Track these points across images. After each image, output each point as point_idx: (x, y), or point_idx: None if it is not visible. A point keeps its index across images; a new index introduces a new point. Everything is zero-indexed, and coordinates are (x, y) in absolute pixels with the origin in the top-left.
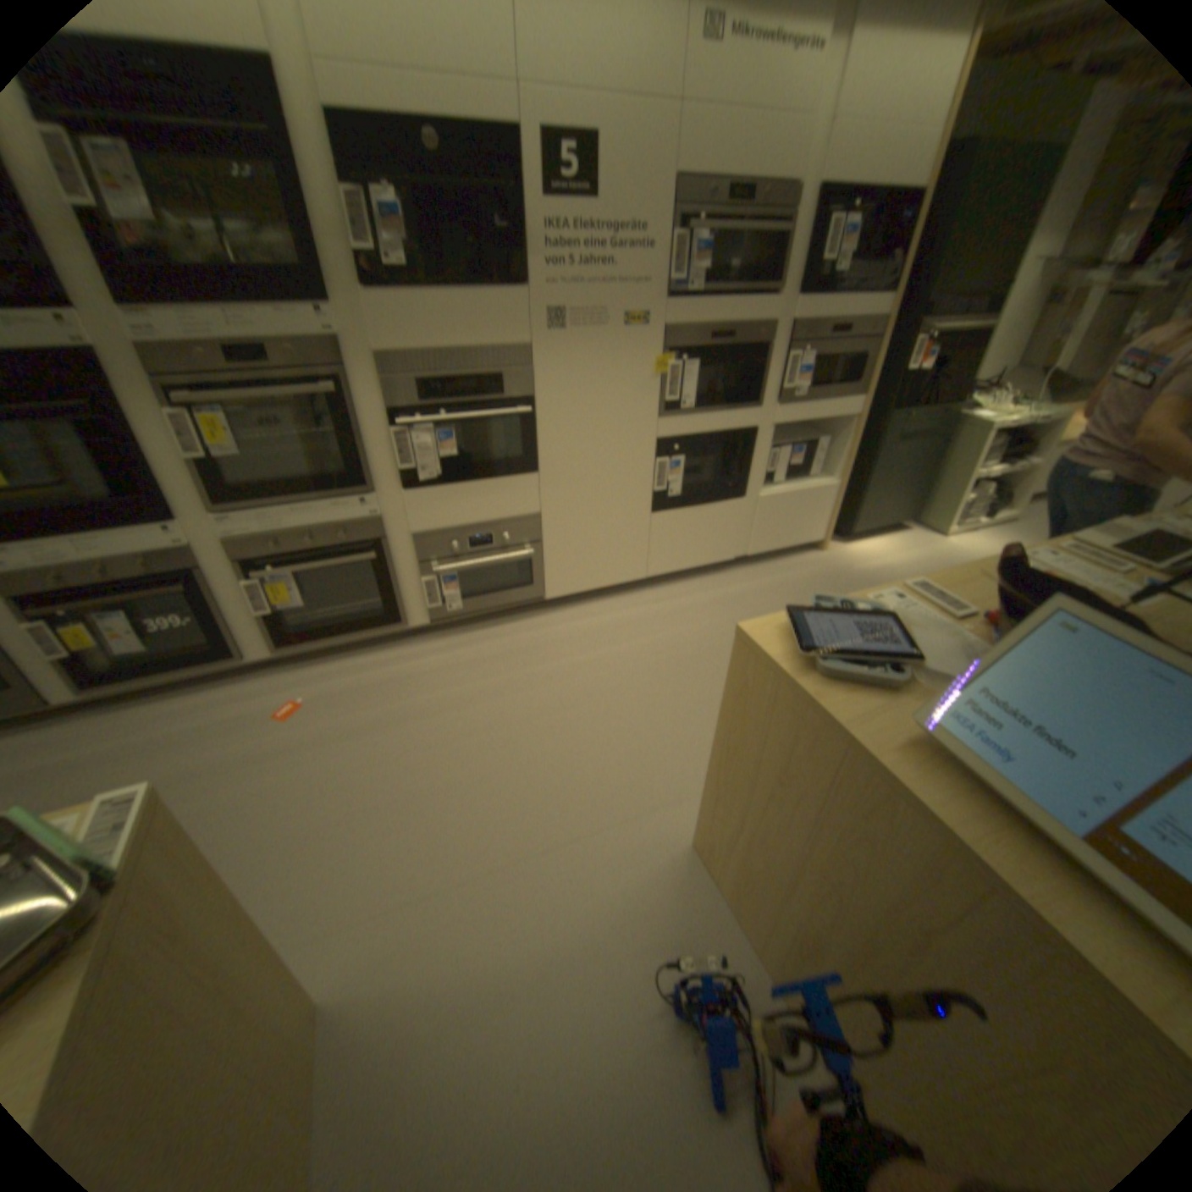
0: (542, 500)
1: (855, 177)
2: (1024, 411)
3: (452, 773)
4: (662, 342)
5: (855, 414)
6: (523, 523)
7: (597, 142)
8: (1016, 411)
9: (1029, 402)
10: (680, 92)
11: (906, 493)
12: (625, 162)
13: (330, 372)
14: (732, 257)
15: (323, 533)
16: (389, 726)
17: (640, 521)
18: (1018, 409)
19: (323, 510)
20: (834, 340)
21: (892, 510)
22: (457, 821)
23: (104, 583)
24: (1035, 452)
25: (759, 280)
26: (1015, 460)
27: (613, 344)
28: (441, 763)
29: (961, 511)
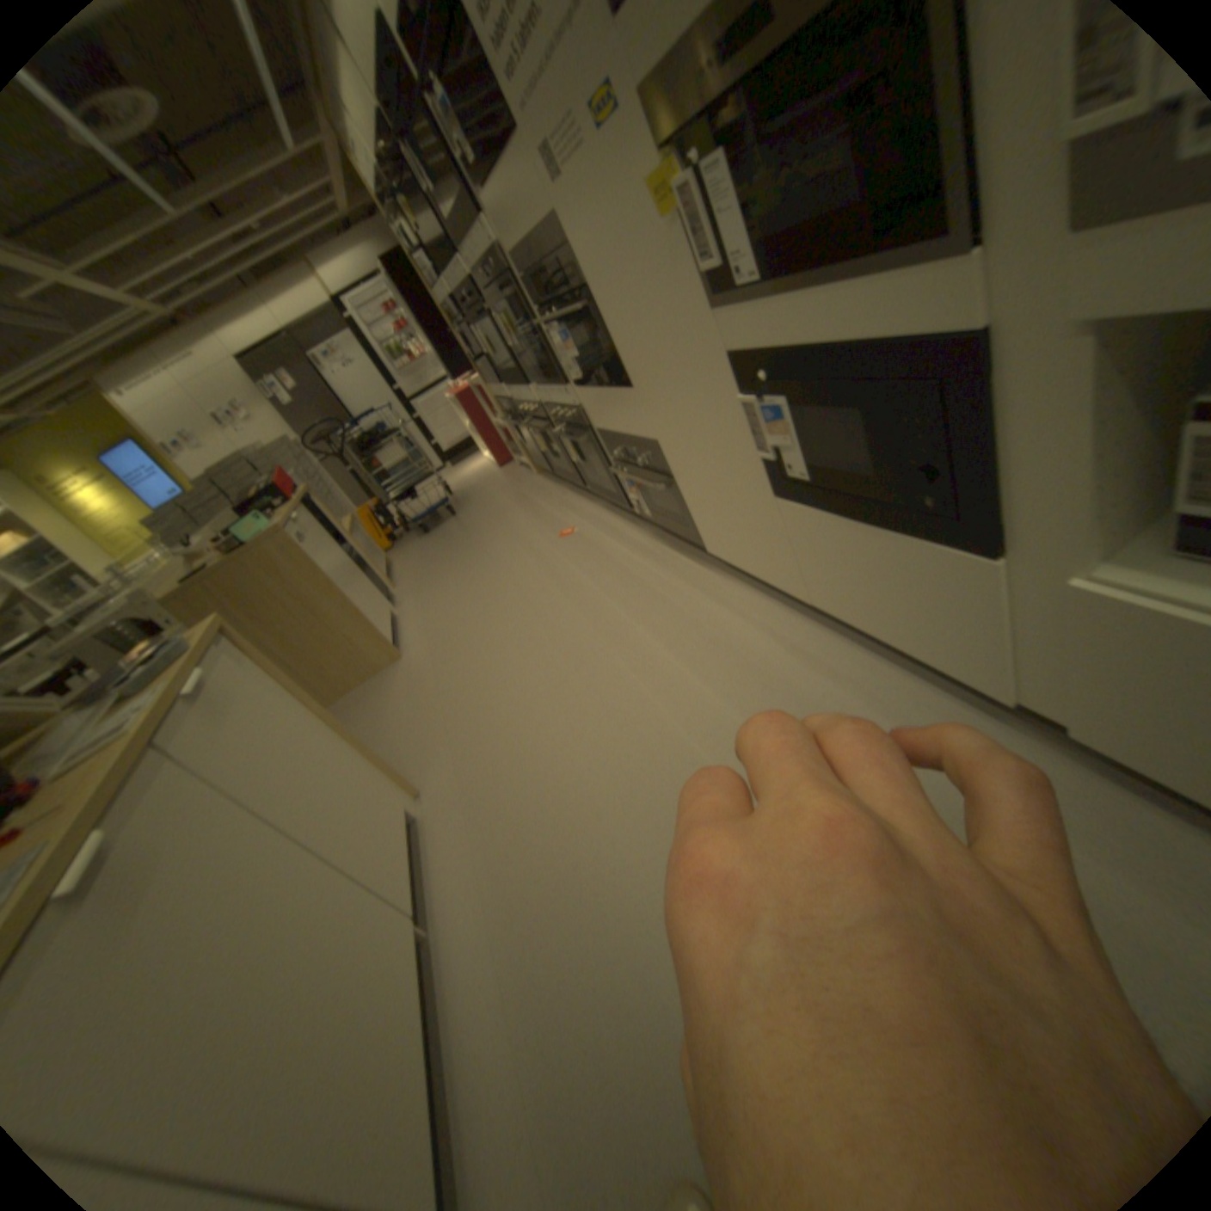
0: (654, 424)
1: None
2: None
3: (508, 625)
4: (656, 138)
5: None
6: (651, 447)
7: None
8: None
9: None
10: None
11: None
12: None
13: (511, 275)
14: None
15: (567, 410)
16: (551, 575)
17: (768, 503)
18: None
19: (560, 392)
20: None
21: None
22: (473, 648)
23: (535, 413)
24: None
25: None
26: None
27: (608, 175)
28: (517, 616)
29: None
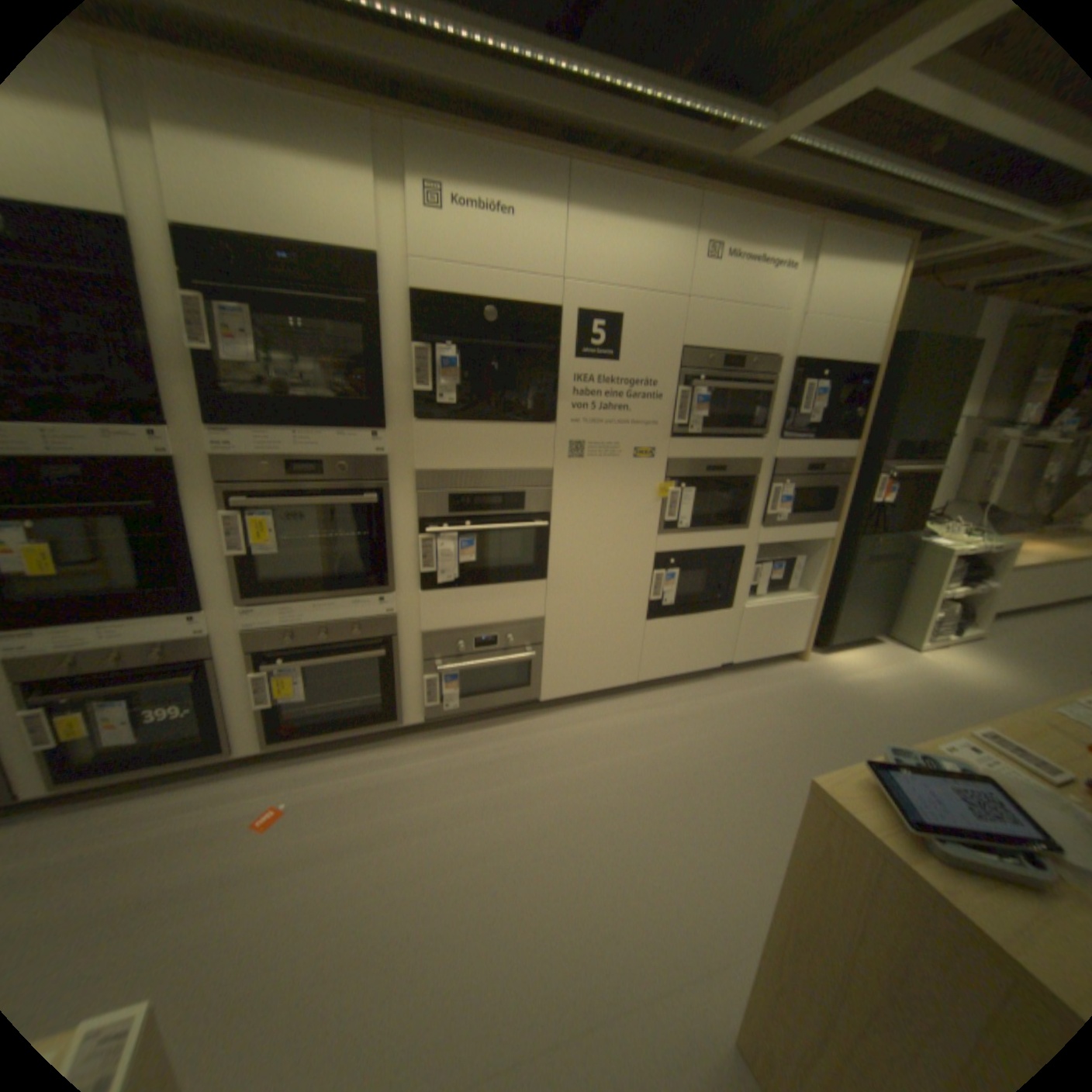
0: (547, 606)
1: (824, 355)
2: (977, 541)
3: (445, 919)
4: (665, 473)
5: (829, 538)
6: (528, 627)
7: (622, 323)
8: (970, 540)
9: (978, 532)
10: (689, 292)
11: (878, 610)
12: (643, 338)
13: (376, 488)
14: (725, 409)
15: (339, 631)
16: (376, 848)
17: (636, 628)
18: (971, 539)
19: (344, 609)
20: (810, 476)
21: (866, 625)
22: (451, 992)
23: (117, 673)
24: (992, 577)
25: (743, 426)
26: (975, 584)
27: (623, 473)
28: (433, 903)
29: (933, 630)
